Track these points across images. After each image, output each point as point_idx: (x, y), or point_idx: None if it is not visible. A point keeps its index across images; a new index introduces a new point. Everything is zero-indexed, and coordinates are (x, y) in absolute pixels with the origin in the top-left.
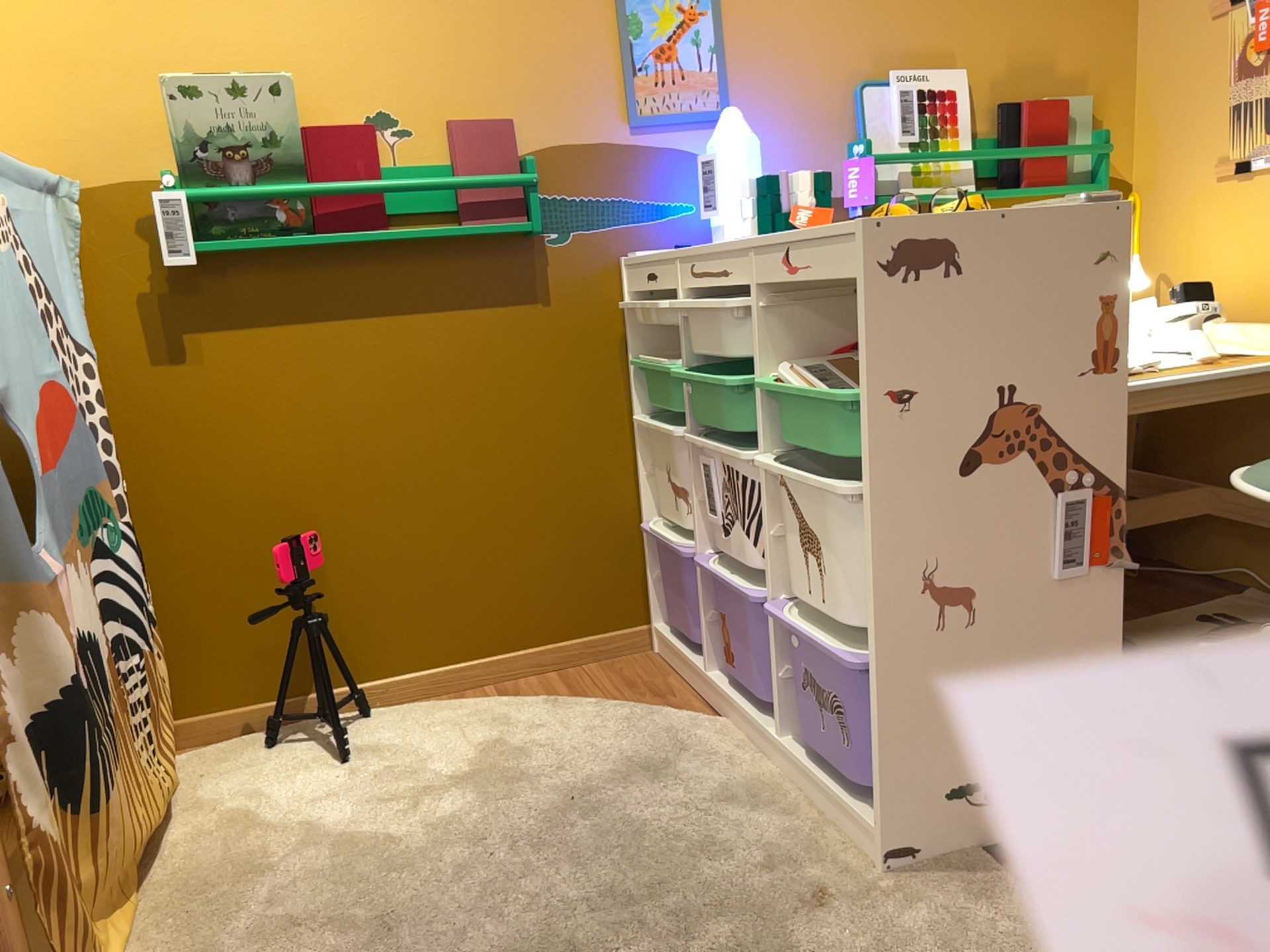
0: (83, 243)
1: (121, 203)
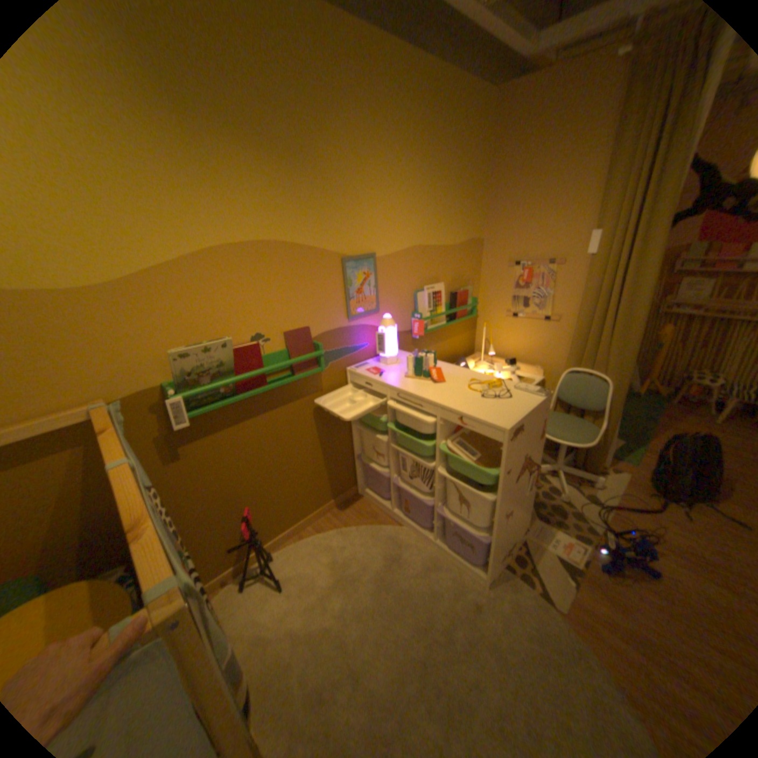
0: (119, 425)
1: (137, 401)
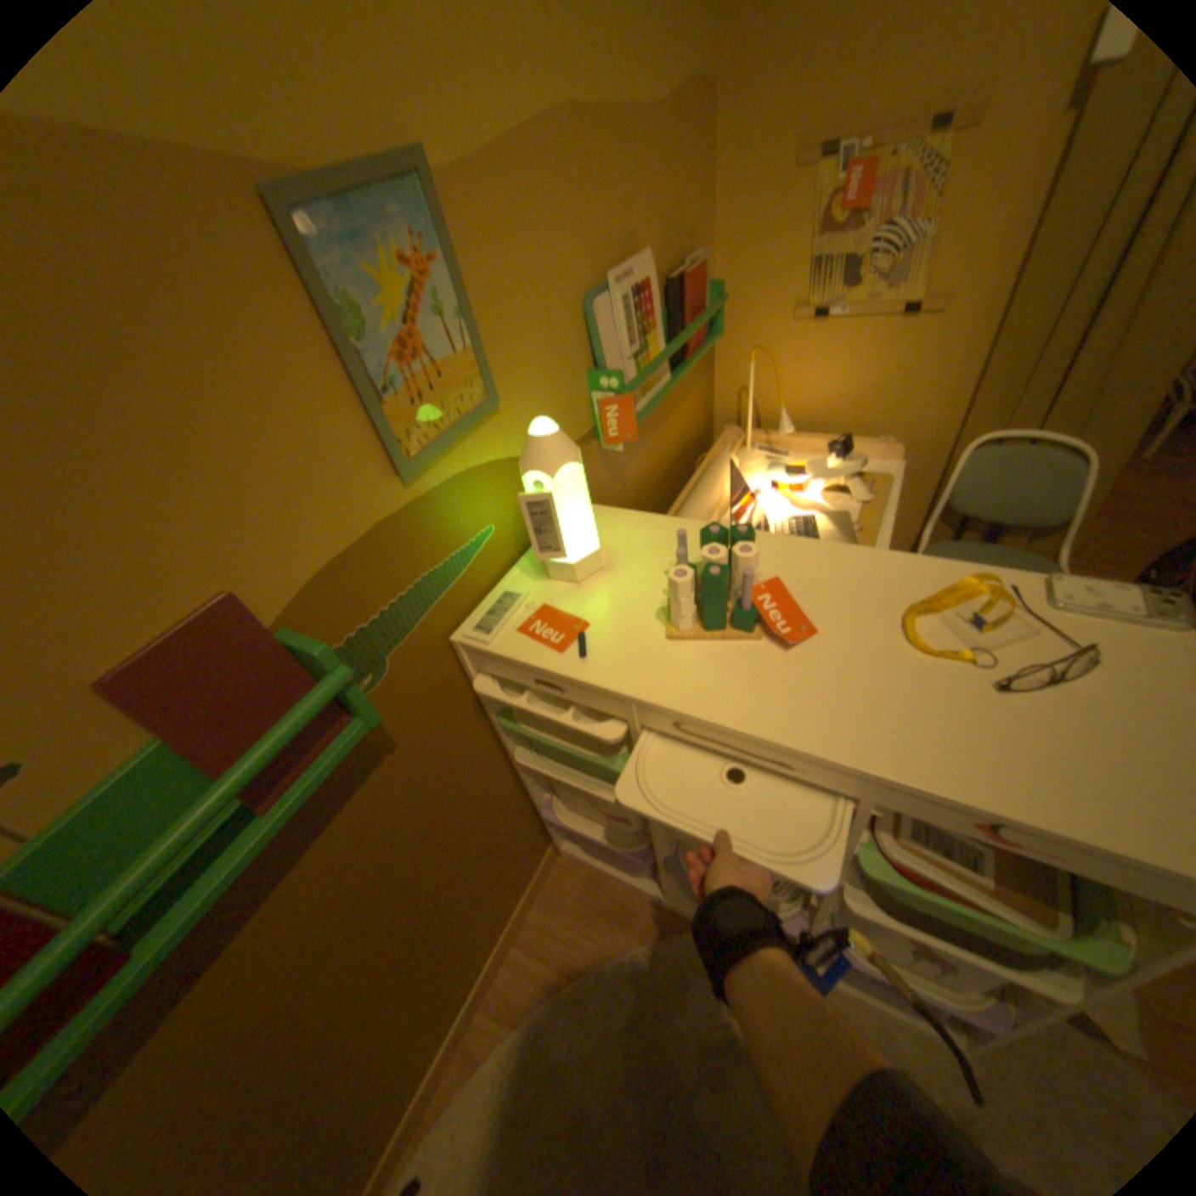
0: None
1: None
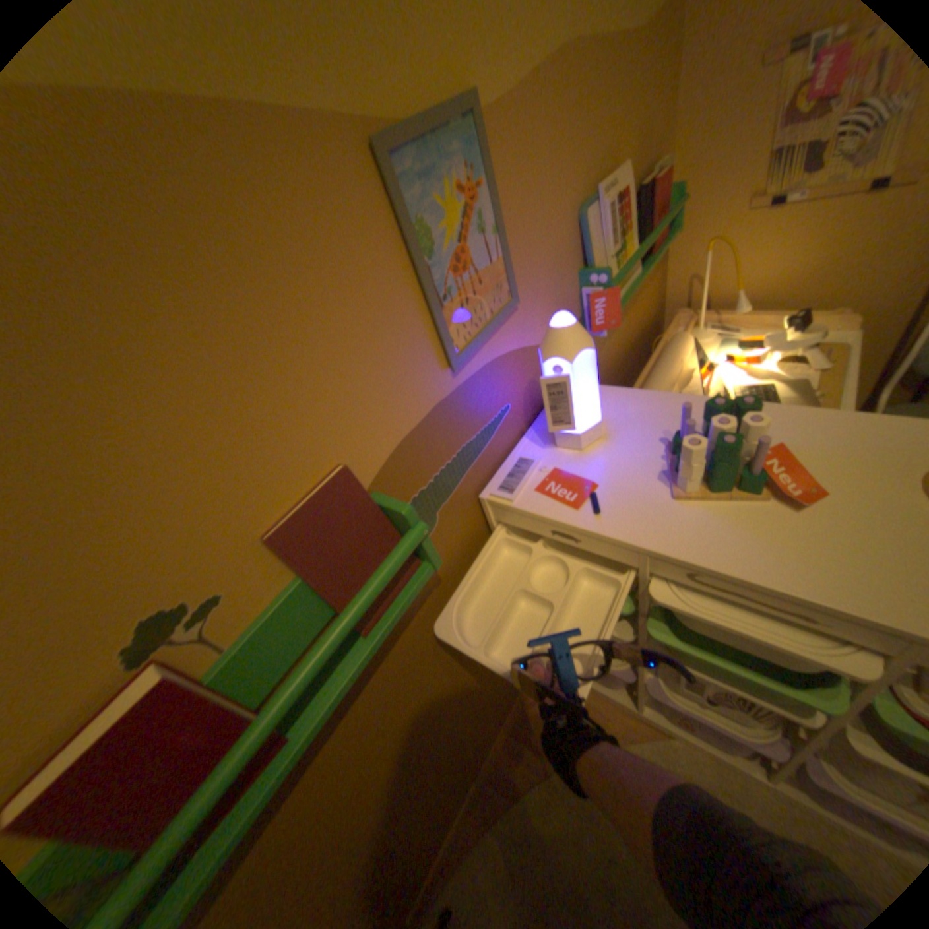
0: None
1: None
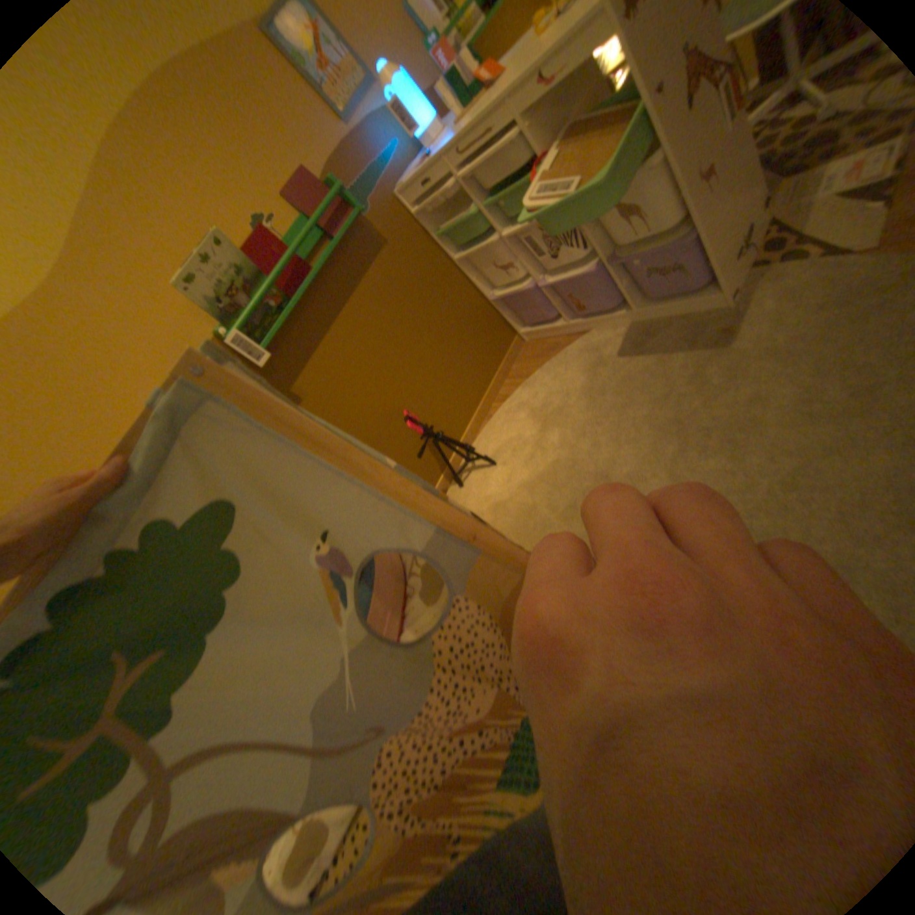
0: None
1: None
